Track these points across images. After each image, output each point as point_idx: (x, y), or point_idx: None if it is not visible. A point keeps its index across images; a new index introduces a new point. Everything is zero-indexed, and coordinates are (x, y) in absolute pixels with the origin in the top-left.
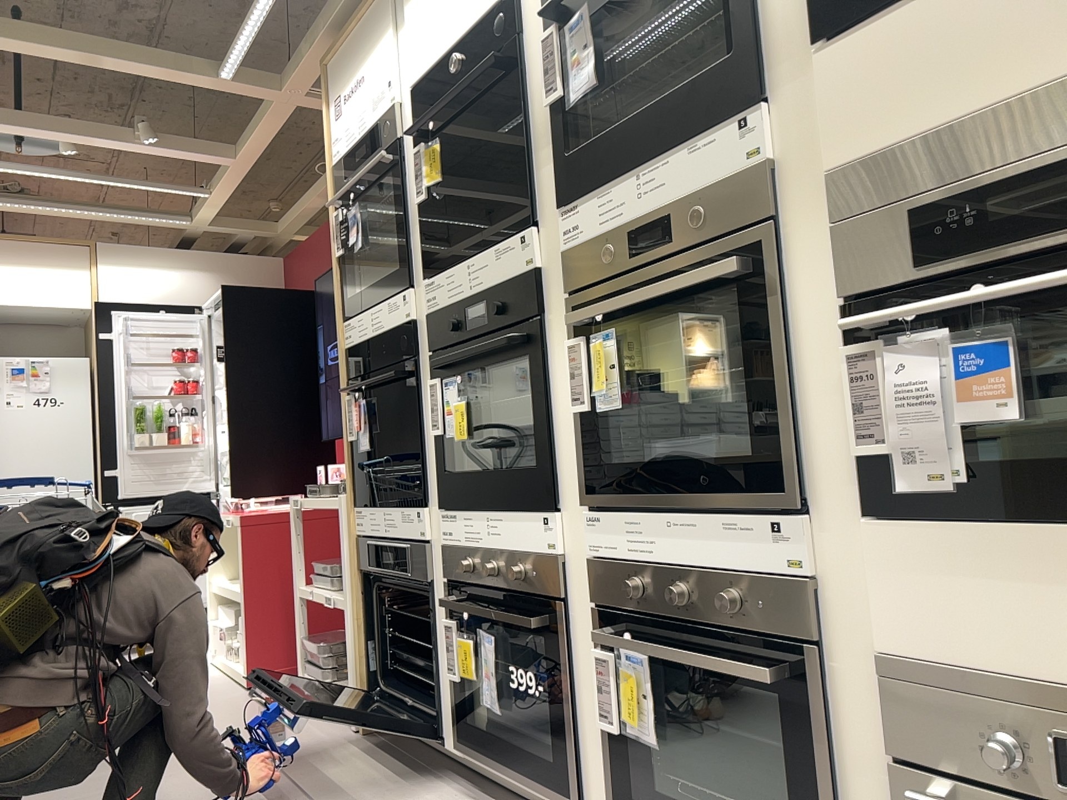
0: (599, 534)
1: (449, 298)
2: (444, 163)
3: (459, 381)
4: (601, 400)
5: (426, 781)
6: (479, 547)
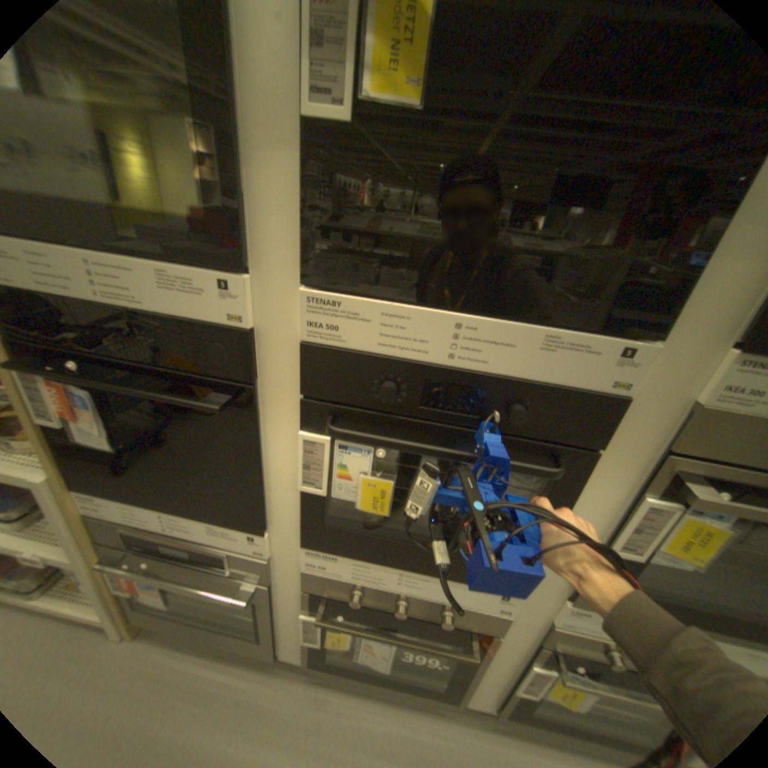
0: (584, 623)
1: (384, 349)
2: (423, 55)
3: (379, 453)
4: (664, 558)
5: (261, 684)
6: (380, 588)
